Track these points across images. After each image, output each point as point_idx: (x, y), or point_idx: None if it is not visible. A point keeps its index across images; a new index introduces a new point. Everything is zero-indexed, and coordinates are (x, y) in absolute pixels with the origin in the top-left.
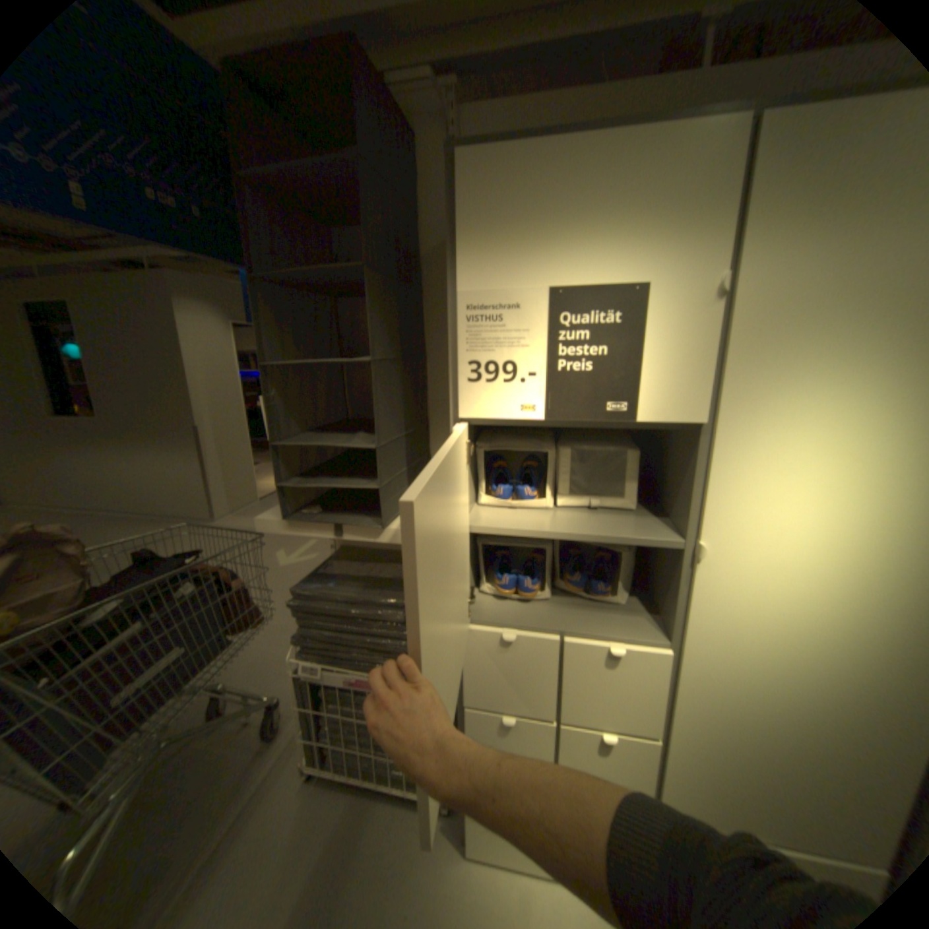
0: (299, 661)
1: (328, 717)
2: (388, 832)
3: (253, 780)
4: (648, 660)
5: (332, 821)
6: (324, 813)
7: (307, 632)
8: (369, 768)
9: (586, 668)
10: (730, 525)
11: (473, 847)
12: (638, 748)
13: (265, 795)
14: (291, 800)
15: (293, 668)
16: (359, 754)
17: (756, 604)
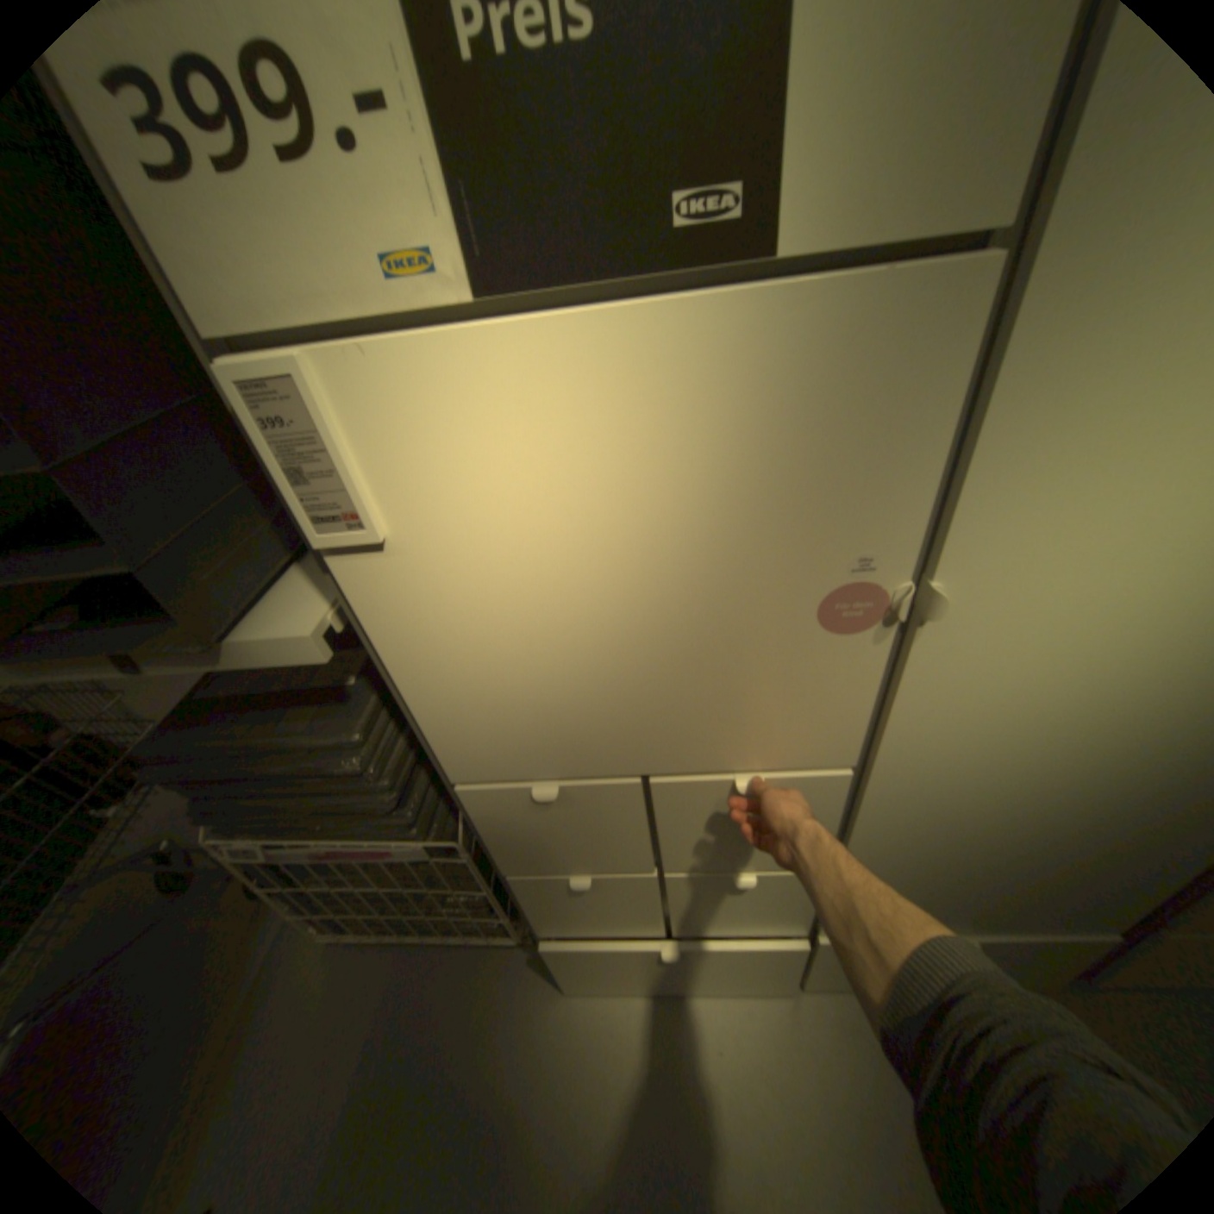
0: (222, 840)
1: (312, 890)
2: (456, 981)
3: (253, 956)
4: (805, 785)
5: (376, 986)
6: (363, 977)
7: (206, 805)
8: (403, 926)
9: (694, 808)
10: (1013, 532)
11: (571, 982)
12: (788, 880)
13: (274, 972)
14: (312, 970)
15: (215, 850)
16: (383, 916)
17: (1031, 678)
